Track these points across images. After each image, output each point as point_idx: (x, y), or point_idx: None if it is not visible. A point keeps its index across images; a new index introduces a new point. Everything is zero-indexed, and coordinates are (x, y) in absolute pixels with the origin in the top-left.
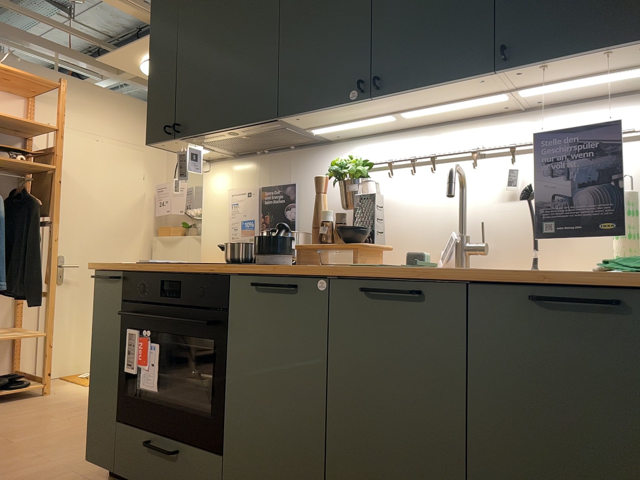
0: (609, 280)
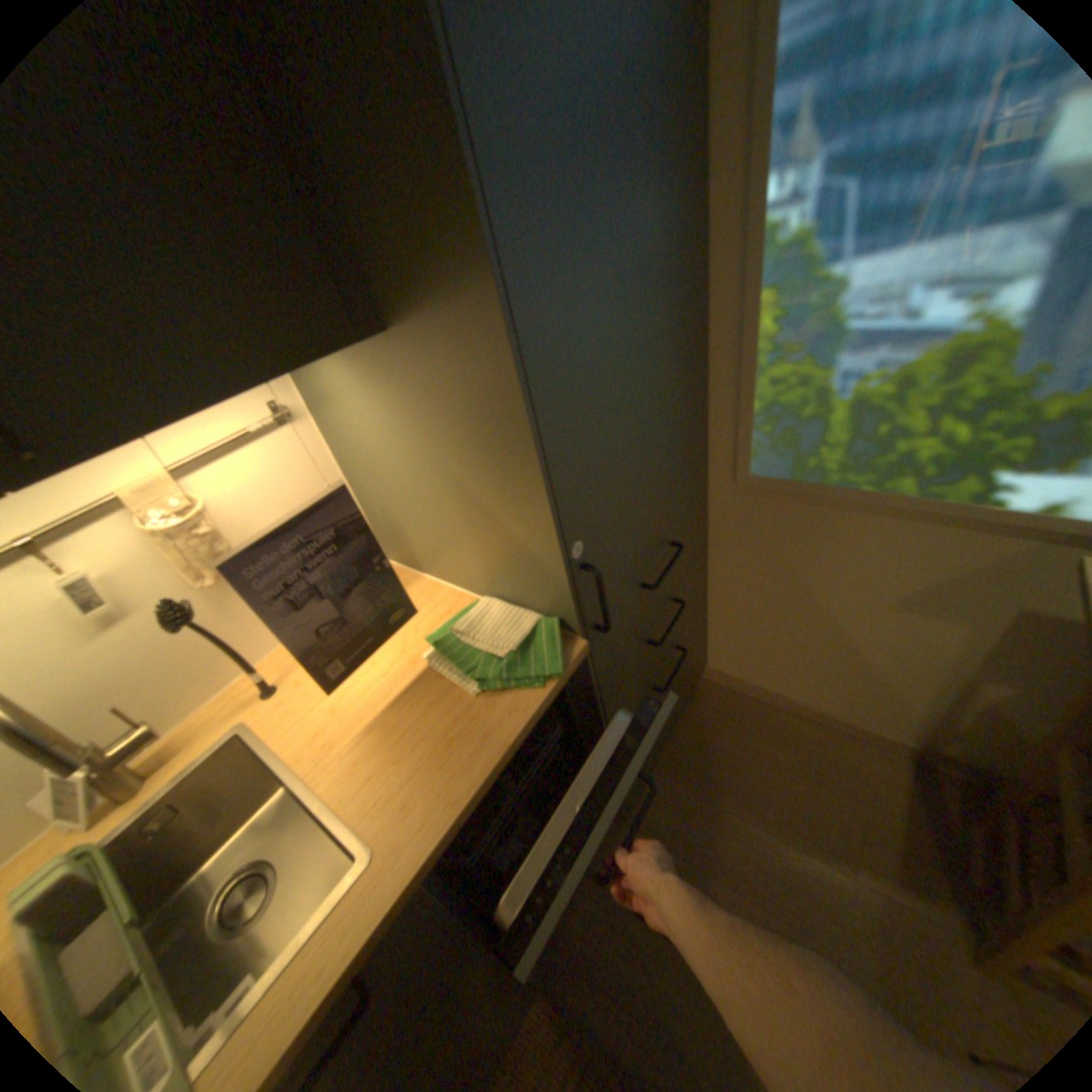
0: (541, 717)
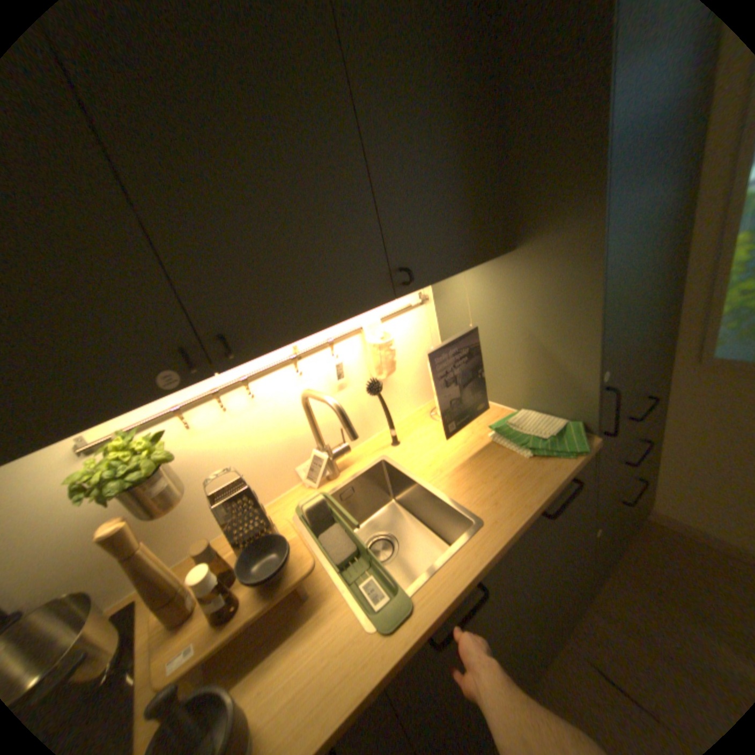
0: (576, 474)
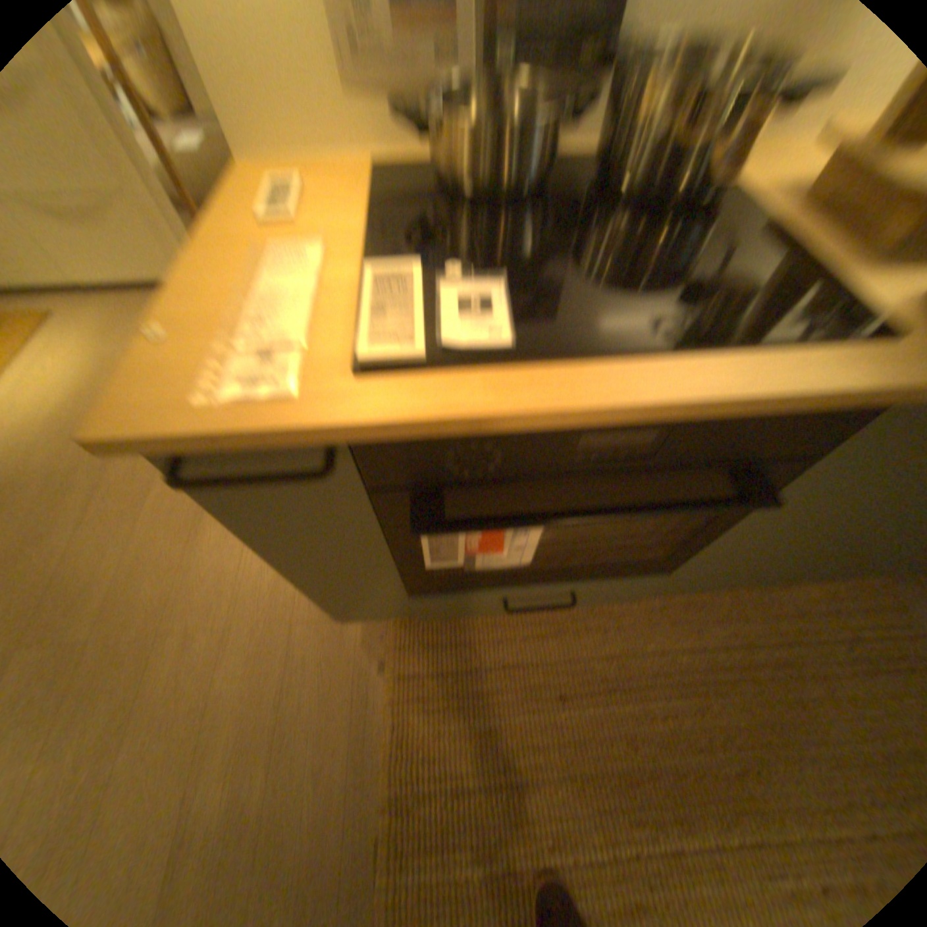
0: None
